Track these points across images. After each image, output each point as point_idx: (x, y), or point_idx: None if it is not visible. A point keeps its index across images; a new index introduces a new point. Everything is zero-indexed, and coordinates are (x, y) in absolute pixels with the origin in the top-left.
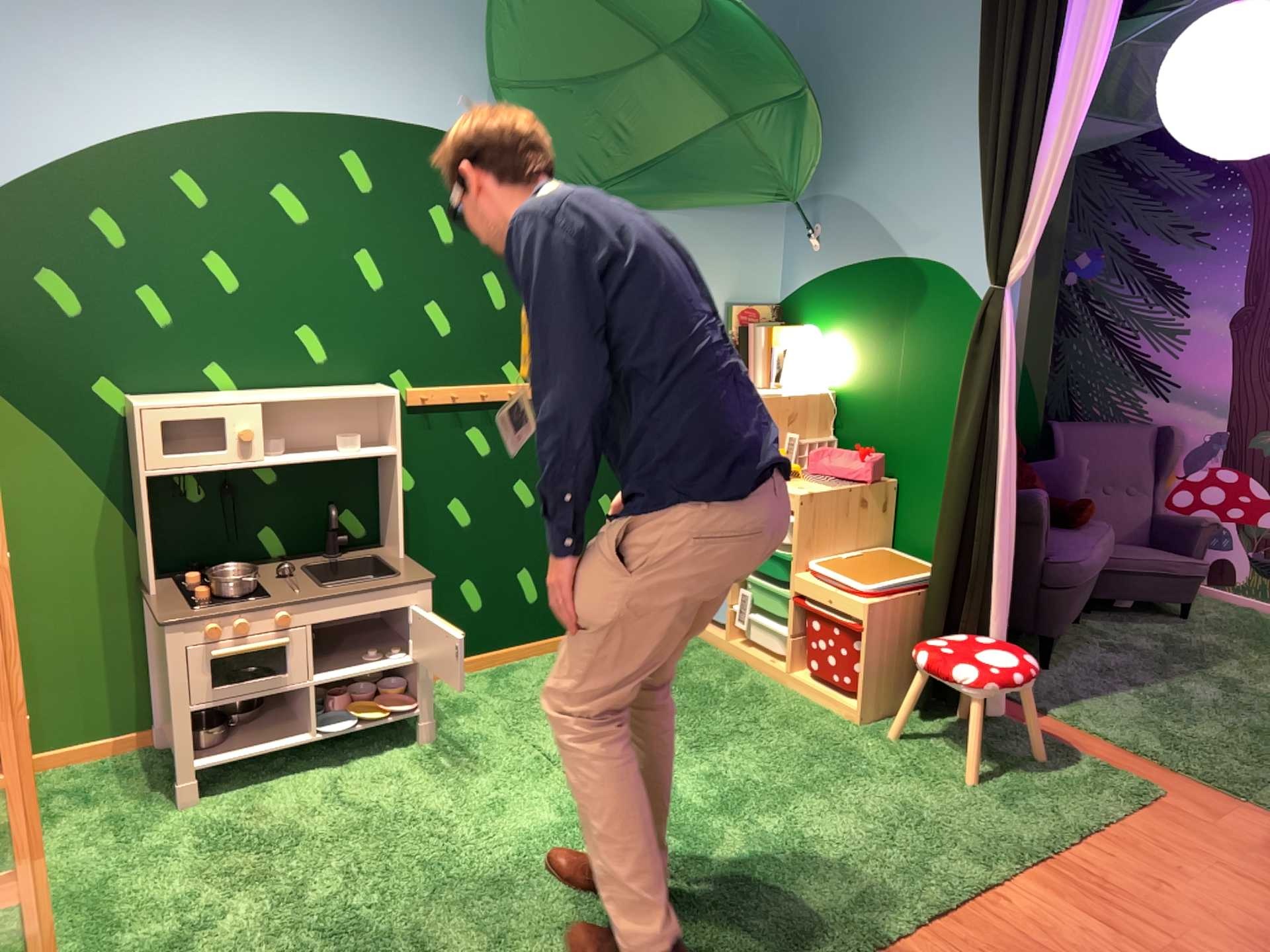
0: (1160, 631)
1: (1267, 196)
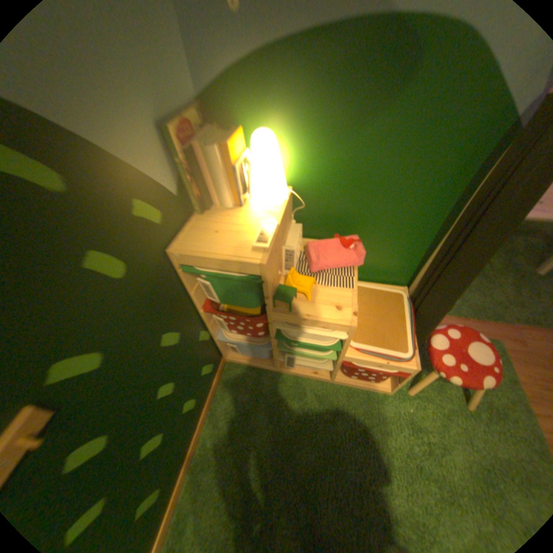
0: None
1: None
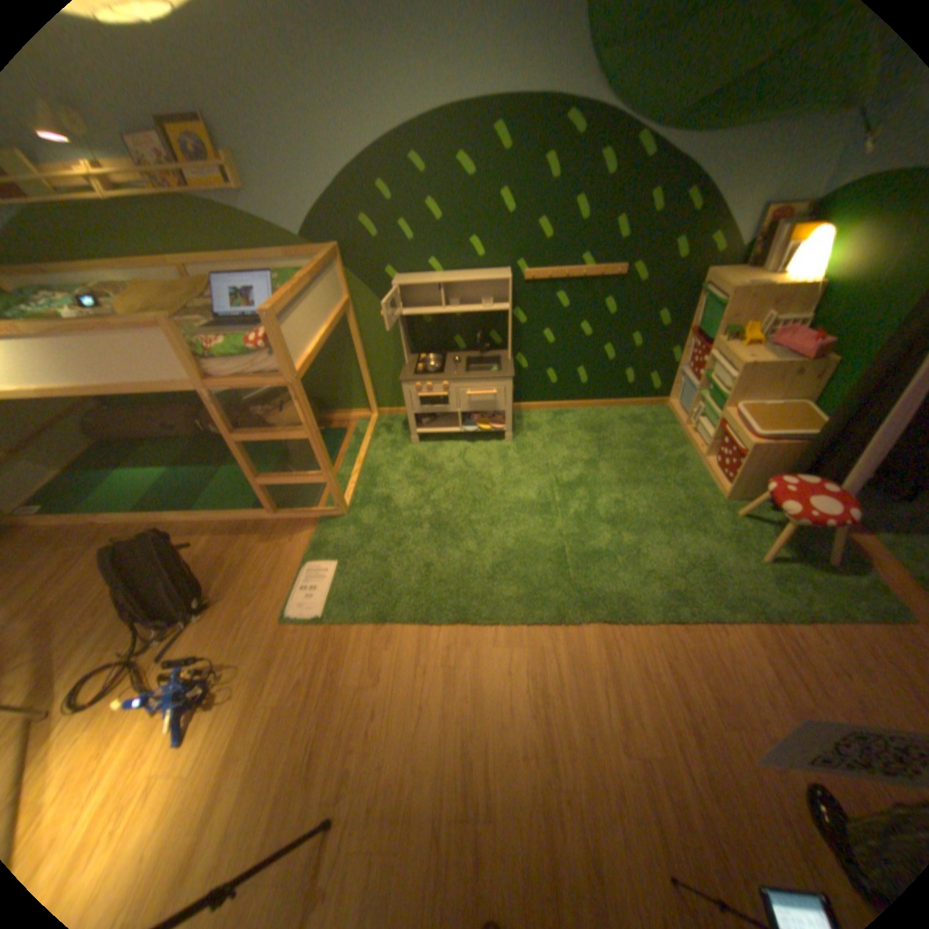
0: None
1: None
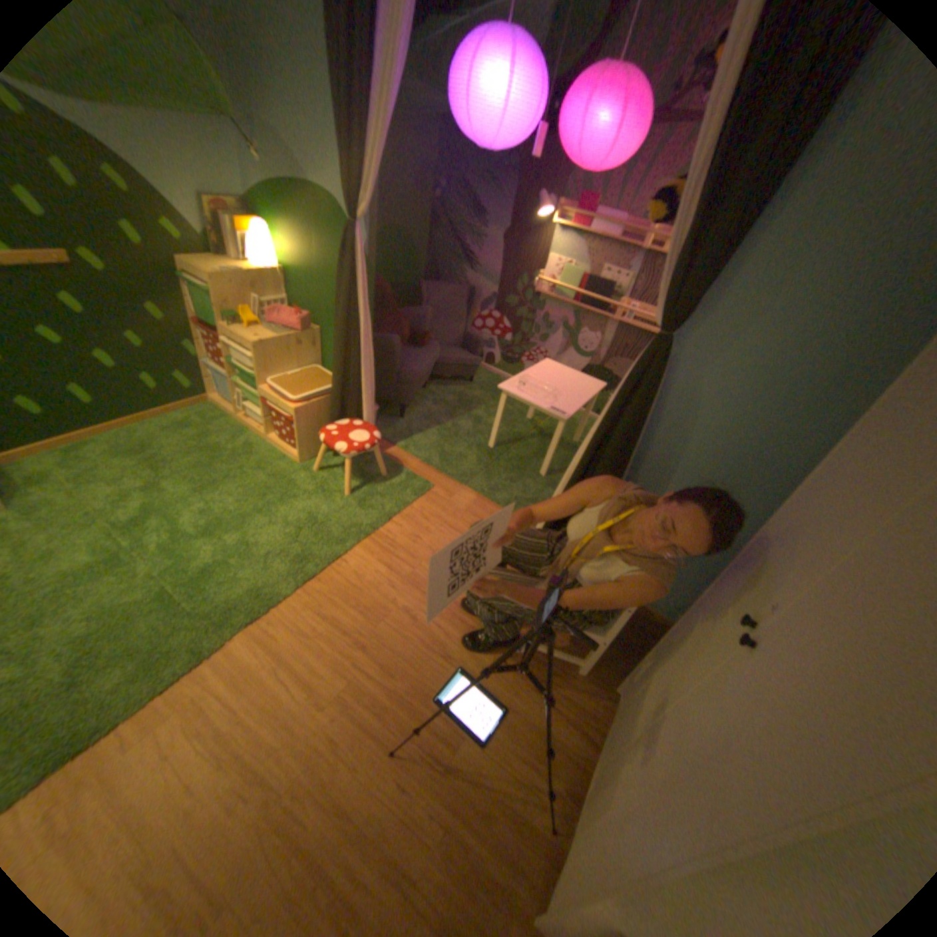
0: (459, 393)
1: (527, 165)
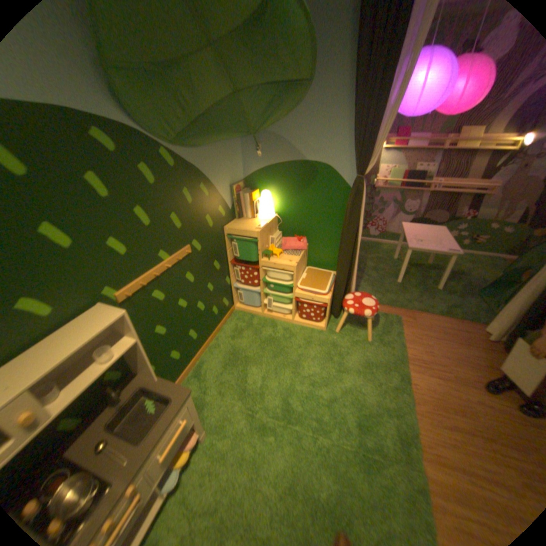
0: None
1: None
